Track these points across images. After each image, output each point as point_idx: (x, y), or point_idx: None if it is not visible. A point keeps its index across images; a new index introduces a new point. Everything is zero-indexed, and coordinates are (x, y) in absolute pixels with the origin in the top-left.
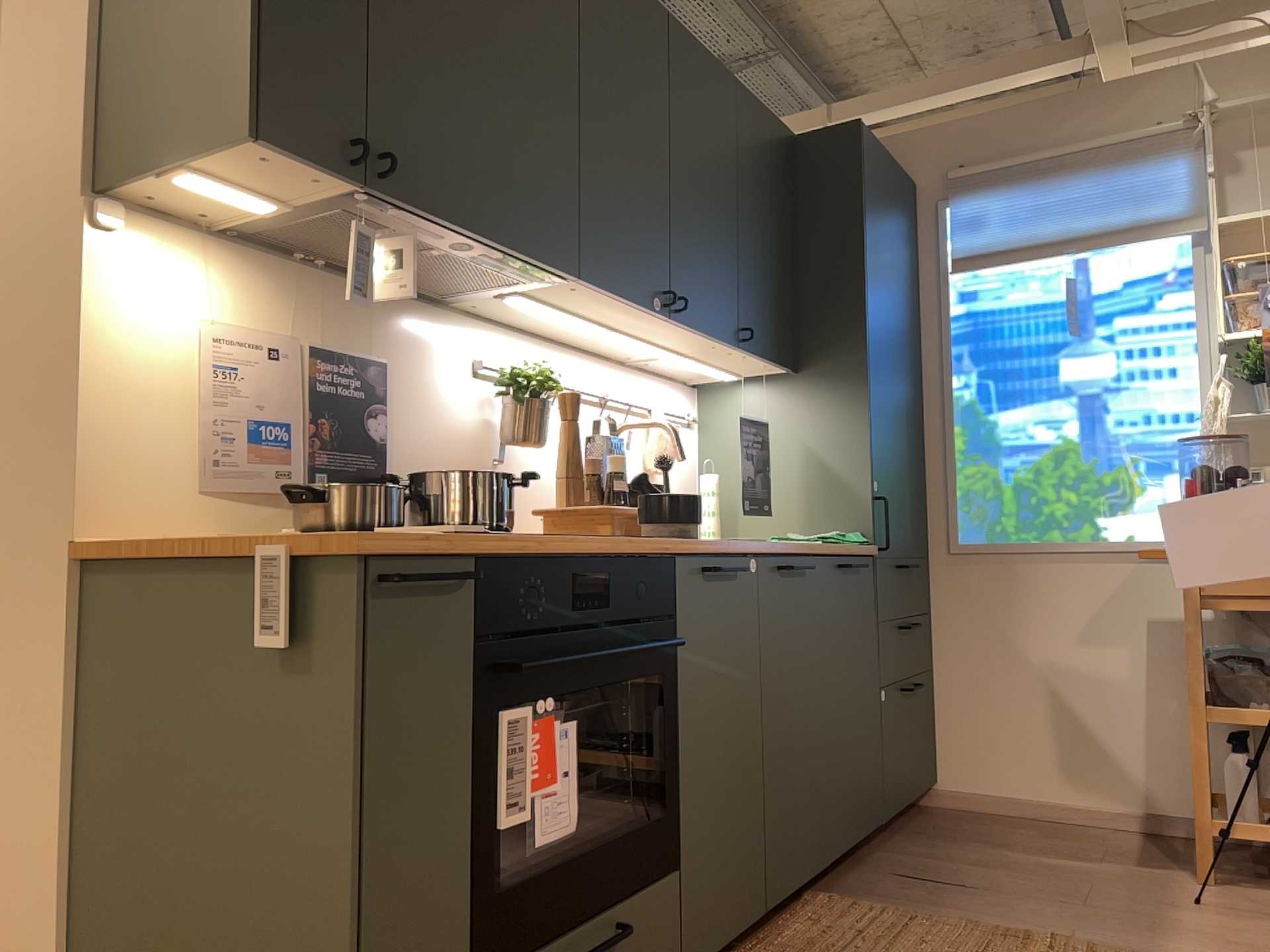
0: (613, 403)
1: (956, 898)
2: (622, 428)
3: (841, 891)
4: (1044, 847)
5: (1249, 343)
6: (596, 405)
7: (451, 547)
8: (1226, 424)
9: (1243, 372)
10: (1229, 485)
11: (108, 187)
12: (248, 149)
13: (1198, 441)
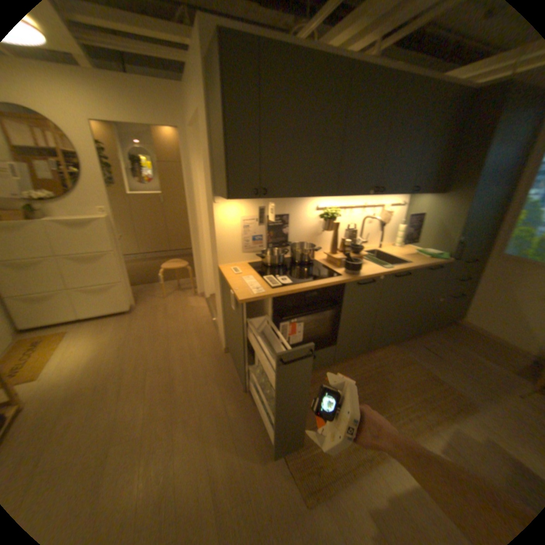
0: (368, 206)
1: (434, 362)
2: (367, 217)
3: (402, 346)
4: (485, 354)
5: None
6: (363, 206)
7: (266, 297)
8: None
9: None
10: None
11: (215, 194)
12: (229, 199)
13: None
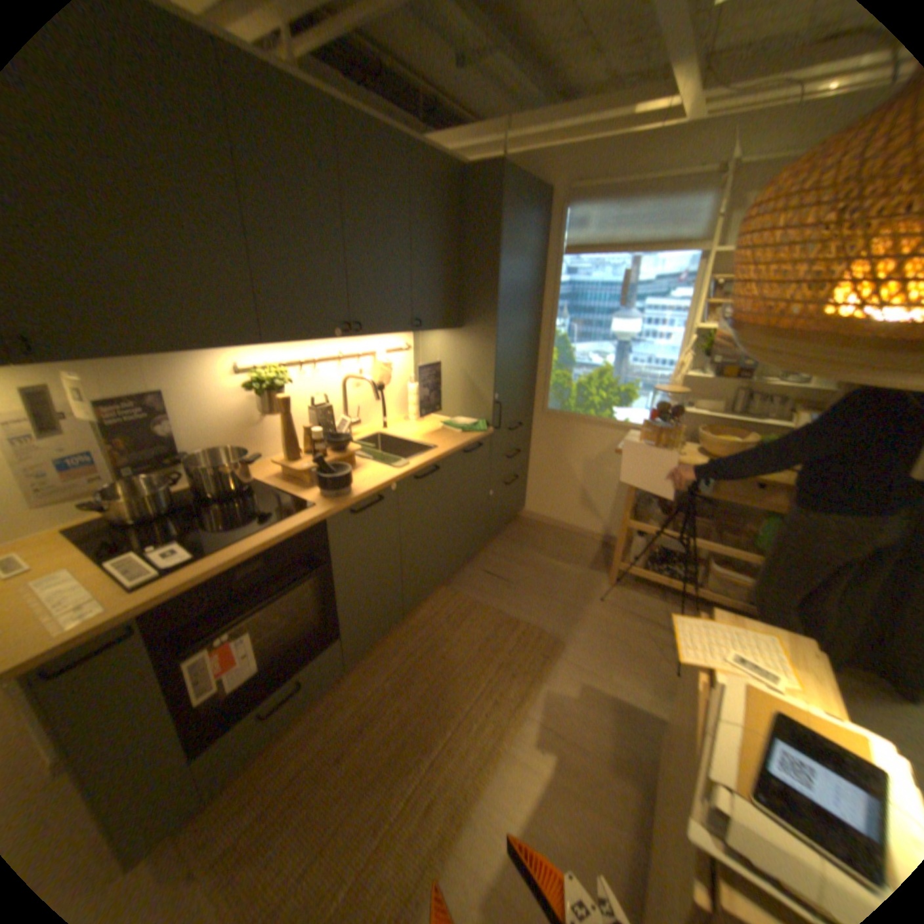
0: (347, 357)
1: (500, 592)
2: (348, 379)
3: (454, 583)
4: (554, 553)
5: (714, 328)
6: (338, 358)
7: (107, 628)
8: (688, 371)
9: (704, 347)
10: (672, 418)
11: None
12: None
13: (668, 384)
